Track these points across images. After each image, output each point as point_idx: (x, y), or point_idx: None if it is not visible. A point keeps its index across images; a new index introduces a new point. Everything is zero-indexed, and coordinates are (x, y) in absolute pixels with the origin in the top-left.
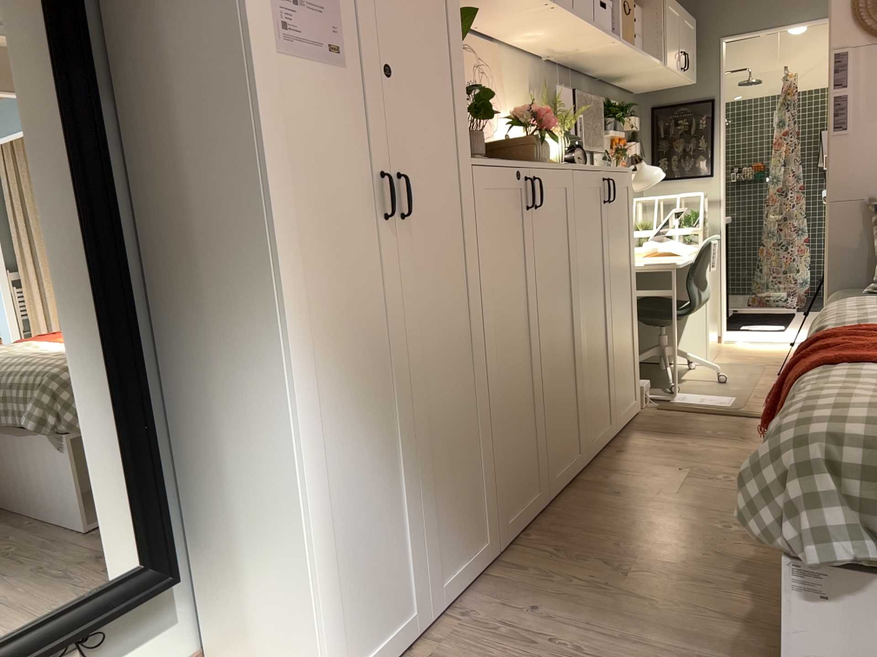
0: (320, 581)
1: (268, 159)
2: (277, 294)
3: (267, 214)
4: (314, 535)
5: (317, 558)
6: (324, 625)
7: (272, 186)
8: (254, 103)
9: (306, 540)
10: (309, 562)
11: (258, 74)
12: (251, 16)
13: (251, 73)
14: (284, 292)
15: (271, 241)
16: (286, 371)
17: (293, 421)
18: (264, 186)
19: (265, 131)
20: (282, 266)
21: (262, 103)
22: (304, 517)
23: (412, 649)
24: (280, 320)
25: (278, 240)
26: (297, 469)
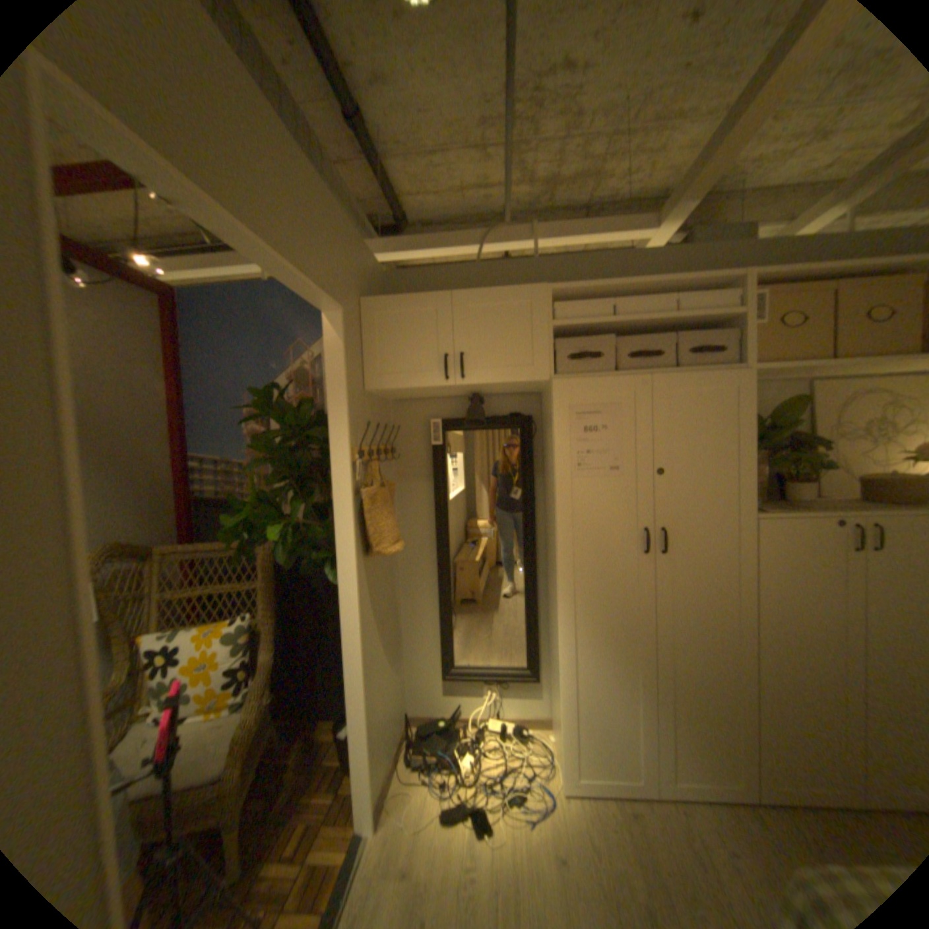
0: (568, 723)
1: (562, 527)
2: (559, 586)
3: (558, 550)
4: (568, 700)
5: (568, 711)
6: (569, 745)
7: (563, 539)
8: (557, 504)
9: (563, 700)
10: (563, 711)
11: (561, 491)
12: (561, 467)
13: (556, 492)
14: (564, 585)
15: (558, 562)
16: (560, 620)
17: (561, 643)
18: (558, 539)
19: (562, 515)
20: (564, 574)
21: (562, 503)
22: (562, 689)
23: (639, 802)
24: (559, 597)
25: (563, 562)
26: (561, 666)
